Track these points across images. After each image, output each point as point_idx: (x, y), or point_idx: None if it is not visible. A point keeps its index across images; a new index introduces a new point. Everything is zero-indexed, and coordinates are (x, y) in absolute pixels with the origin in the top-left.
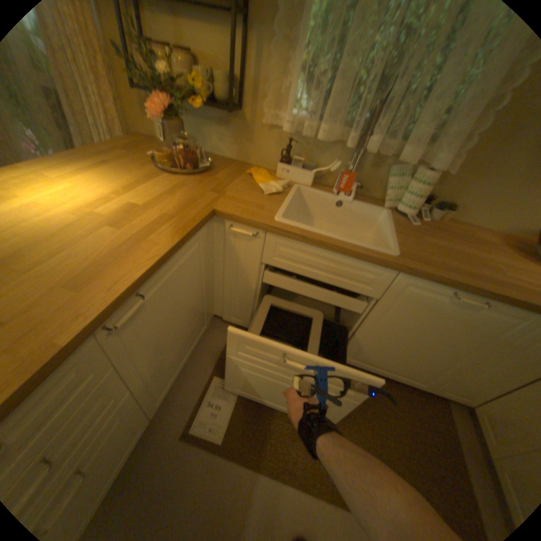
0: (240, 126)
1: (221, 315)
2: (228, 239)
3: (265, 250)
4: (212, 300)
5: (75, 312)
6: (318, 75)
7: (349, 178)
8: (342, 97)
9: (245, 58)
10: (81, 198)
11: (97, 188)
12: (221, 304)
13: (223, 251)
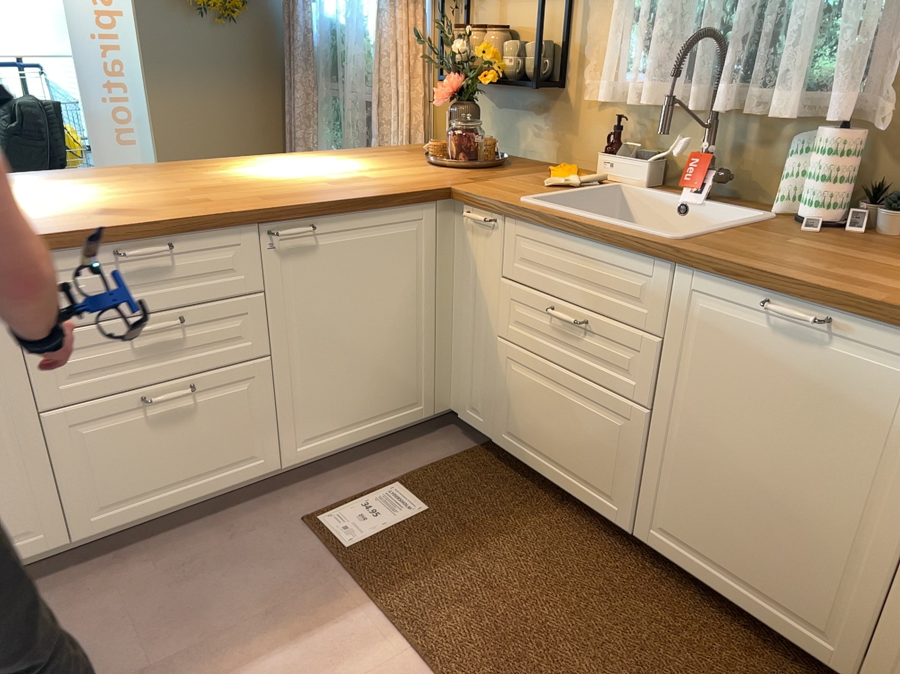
0: (561, 113)
1: (458, 413)
2: (465, 238)
3: (505, 252)
4: (444, 367)
5: (255, 205)
6: (641, 24)
7: (697, 165)
8: (667, 44)
9: (567, 27)
10: (322, 171)
11: (343, 168)
12: (459, 383)
13: (462, 264)
